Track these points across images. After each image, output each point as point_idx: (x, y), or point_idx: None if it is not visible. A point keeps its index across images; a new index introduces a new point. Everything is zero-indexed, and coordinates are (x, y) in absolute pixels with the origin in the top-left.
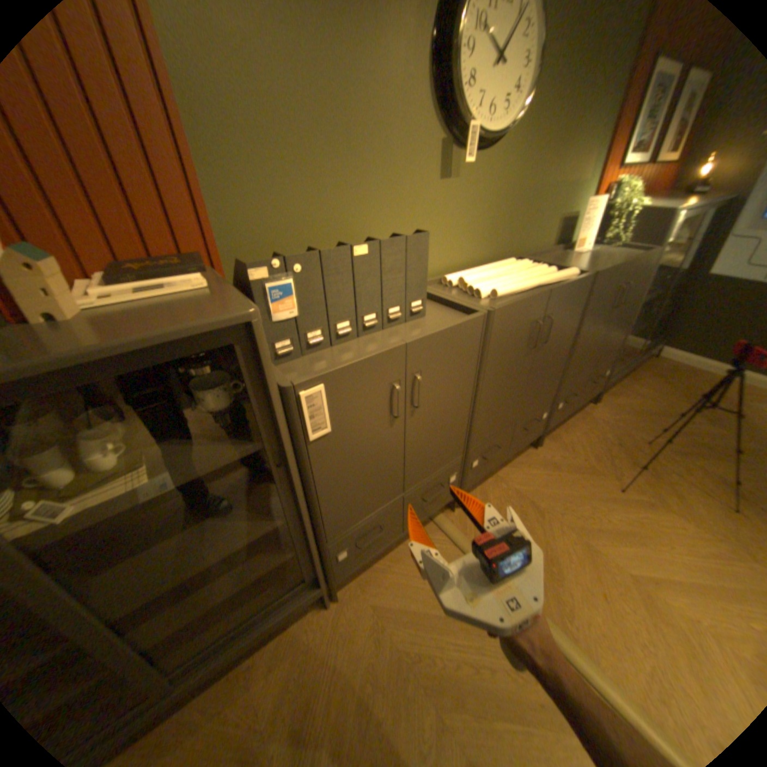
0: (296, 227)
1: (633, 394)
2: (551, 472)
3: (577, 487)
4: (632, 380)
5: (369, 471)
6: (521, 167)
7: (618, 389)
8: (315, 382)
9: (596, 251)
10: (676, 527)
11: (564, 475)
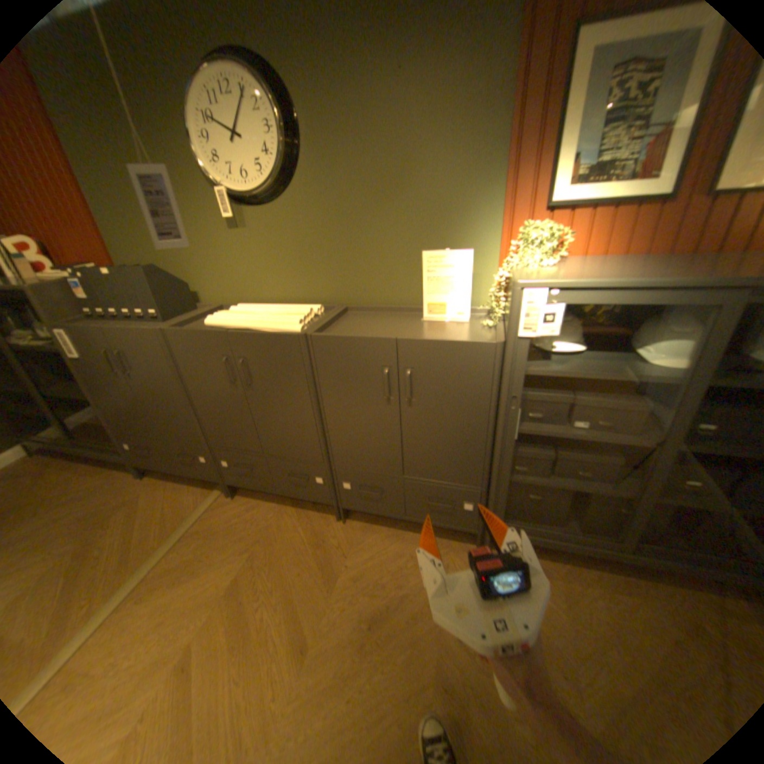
0: (142, 255)
1: (563, 593)
2: (308, 543)
3: (296, 570)
4: (613, 584)
5: (116, 399)
6: (321, 216)
7: (553, 569)
8: (59, 328)
9: (456, 324)
10: (274, 686)
11: (309, 554)
